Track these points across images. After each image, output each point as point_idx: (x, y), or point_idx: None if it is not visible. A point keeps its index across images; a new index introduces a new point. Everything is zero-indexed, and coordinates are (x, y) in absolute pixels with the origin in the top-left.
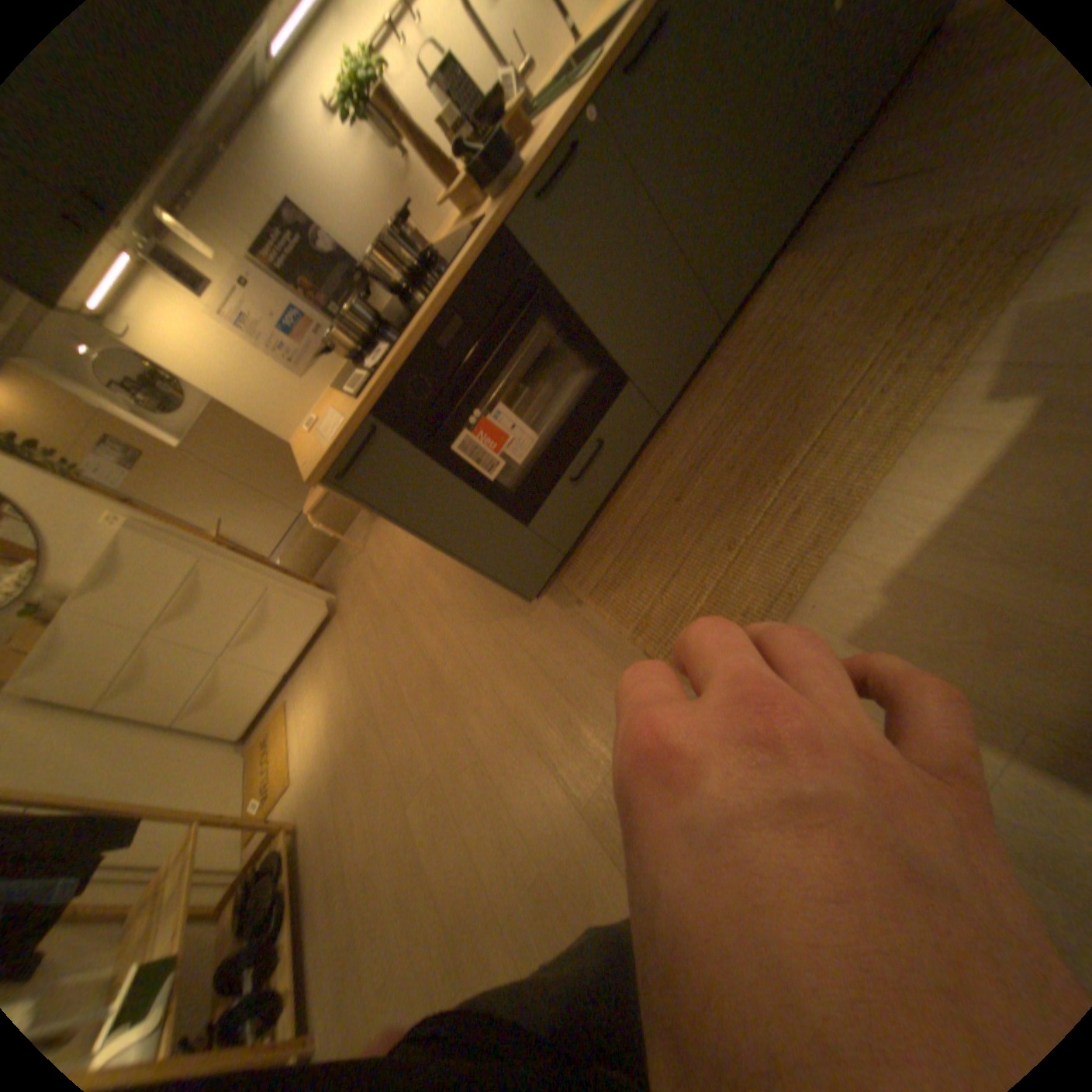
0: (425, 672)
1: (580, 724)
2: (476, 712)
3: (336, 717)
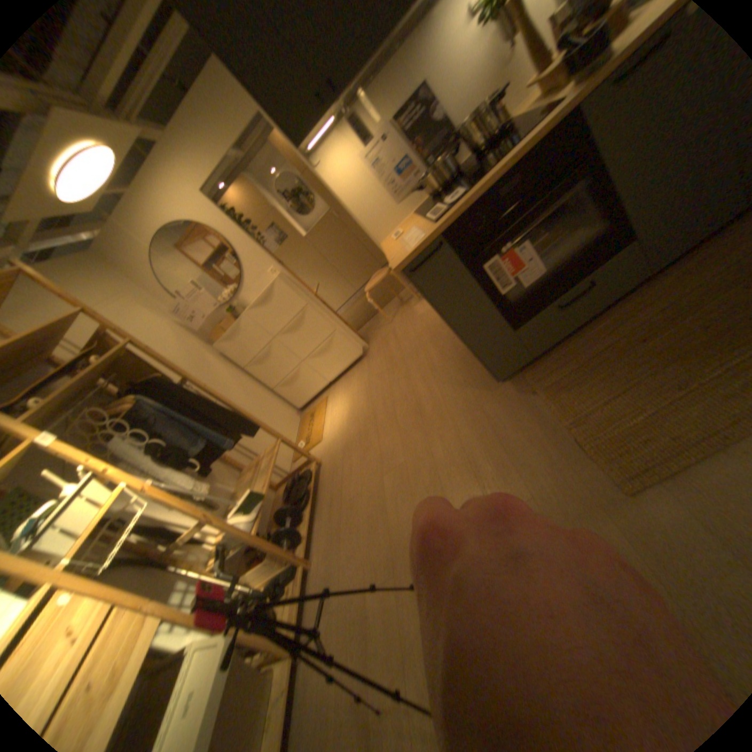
0: (413, 405)
1: (510, 469)
2: (440, 438)
3: (354, 414)
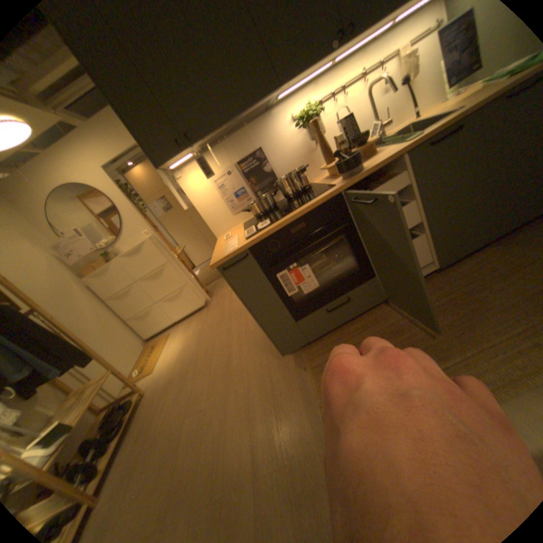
0: (225, 359)
1: (275, 435)
2: (235, 394)
3: (182, 356)
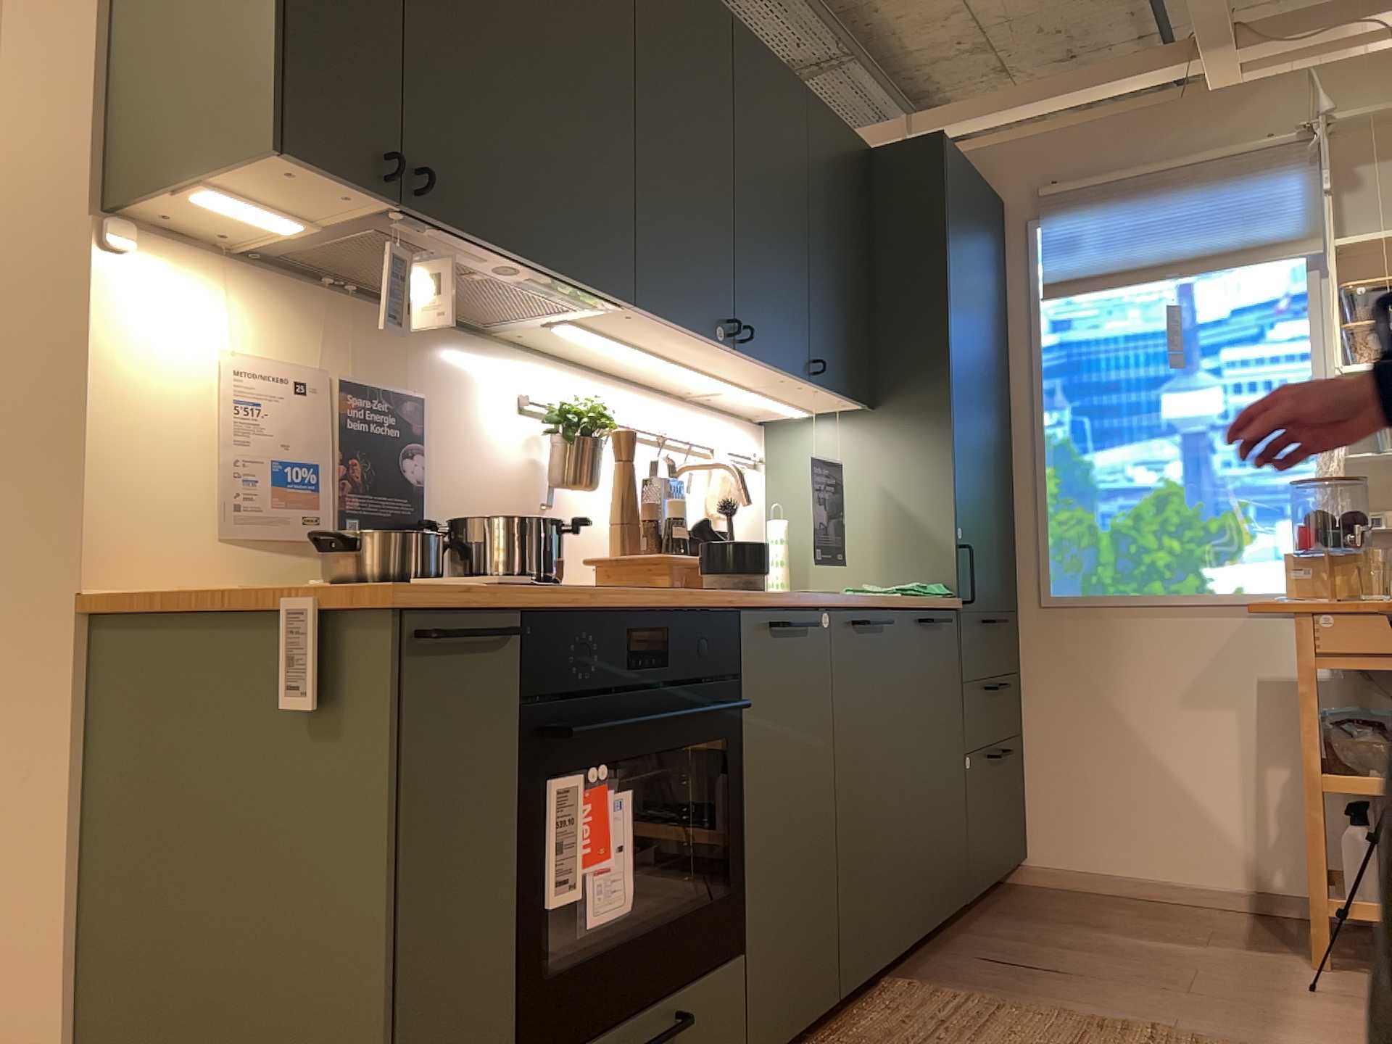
0: None
1: None
2: None
3: None
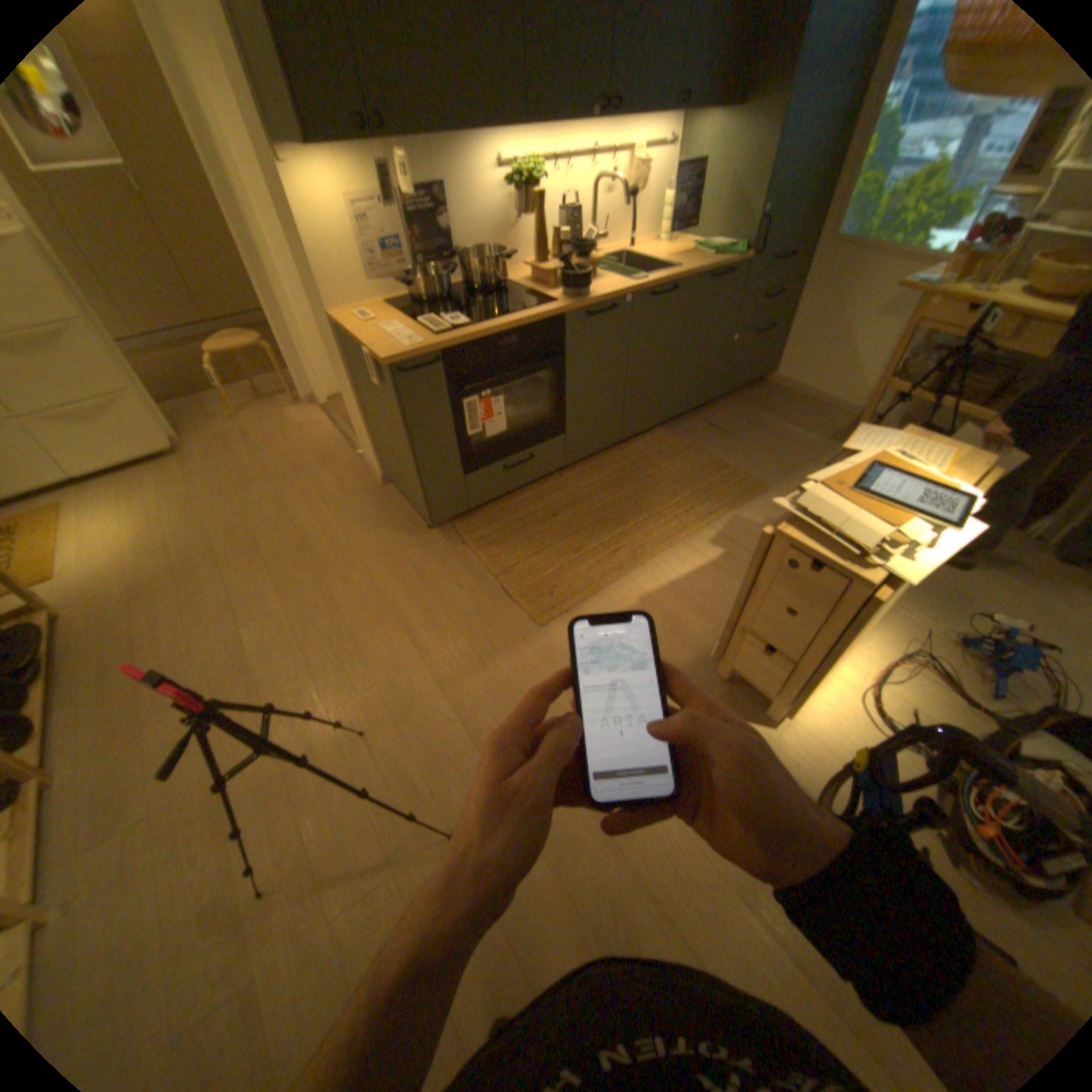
0: (294, 543)
1: (439, 614)
2: (345, 585)
3: (155, 545)
